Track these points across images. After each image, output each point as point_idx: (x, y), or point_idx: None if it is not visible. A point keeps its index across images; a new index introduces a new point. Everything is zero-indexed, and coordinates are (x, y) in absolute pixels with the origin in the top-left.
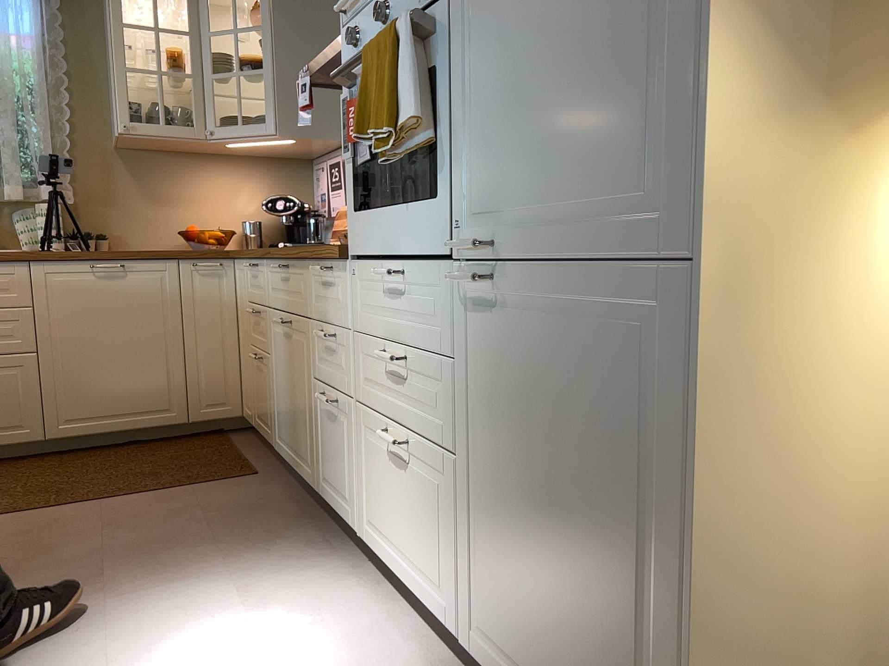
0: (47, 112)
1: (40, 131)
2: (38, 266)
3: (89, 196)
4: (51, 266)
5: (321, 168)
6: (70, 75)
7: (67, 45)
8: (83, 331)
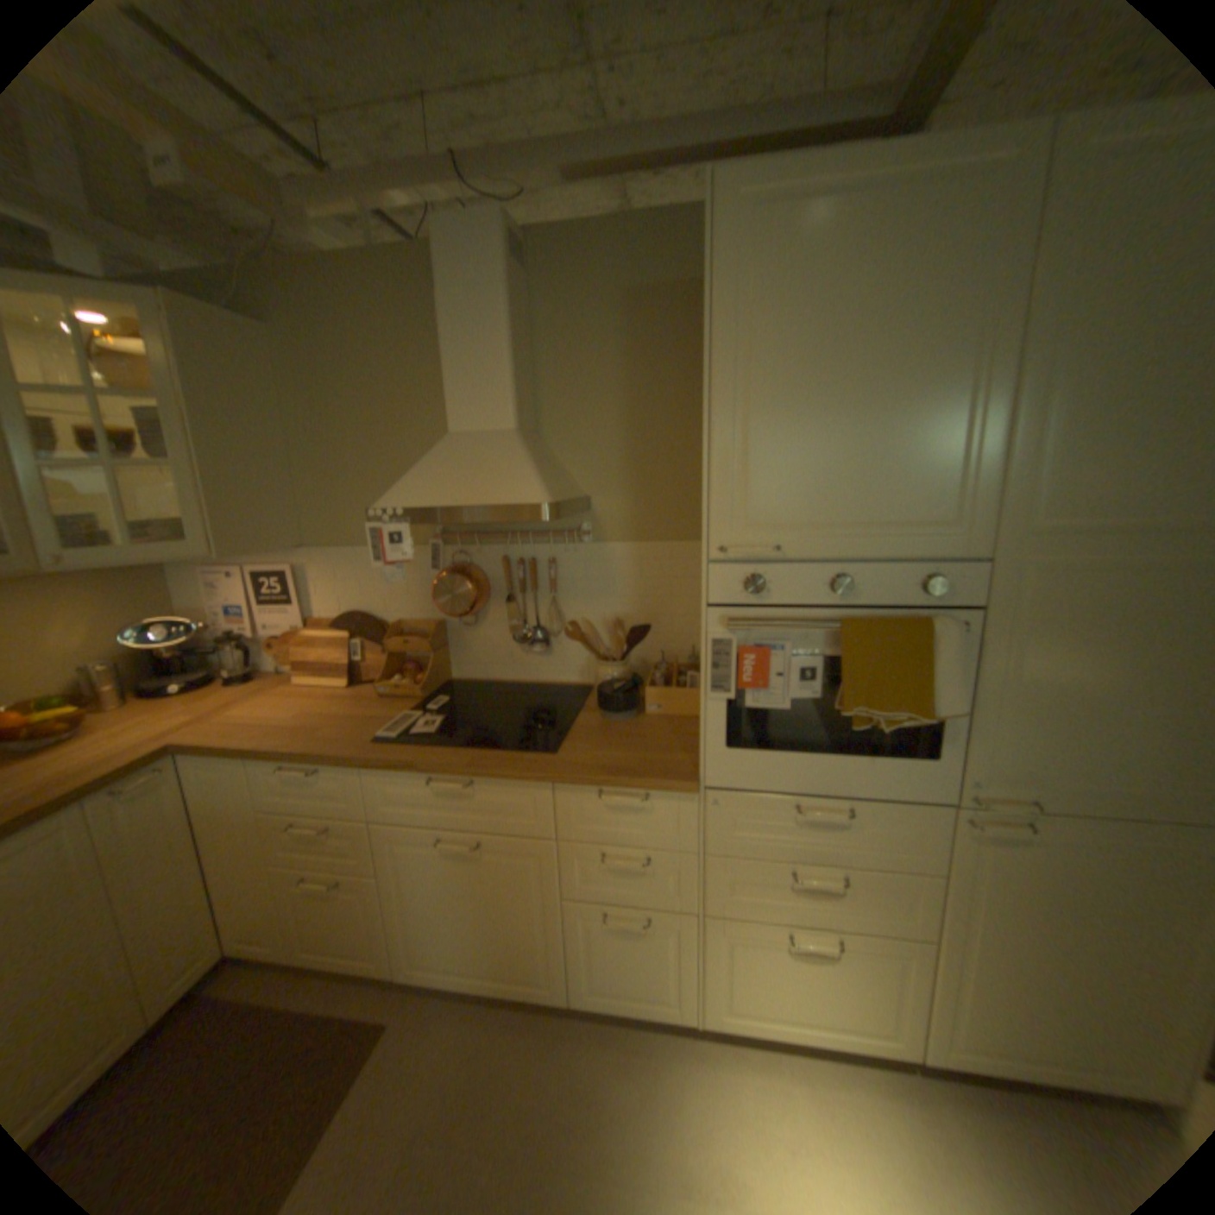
0: None
1: None
2: None
3: None
4: None
5: (224, 575)
6: None
7: None
8: None
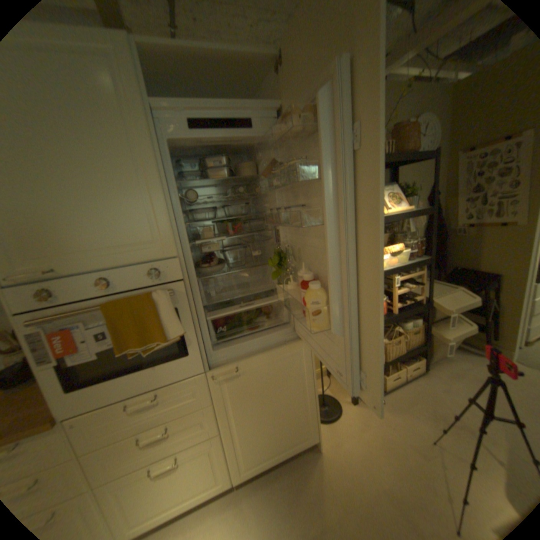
0: None
1: None
2: None
3: None
4: None
5: None
6: None
7: None
8: None
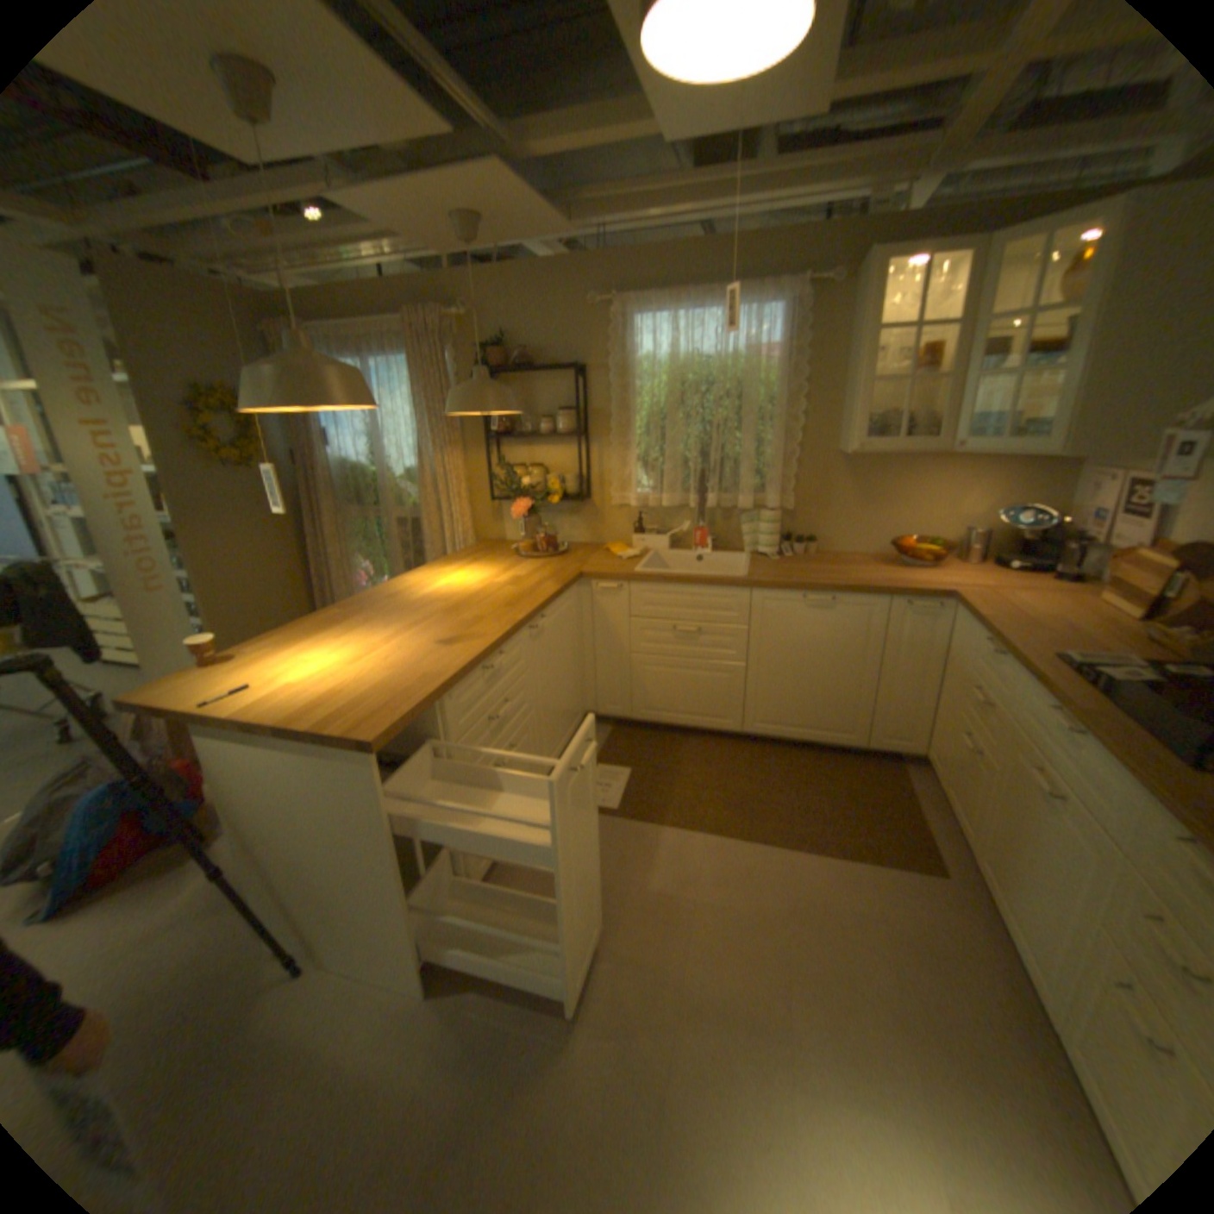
0: (783, 421)
1: (775, 443)
2: (758, 592)
3: (807, 499)
4: (769, 593)
5: (1111, 477)
6: (809, 378)
7: (811, 346)
8: (787, 653)
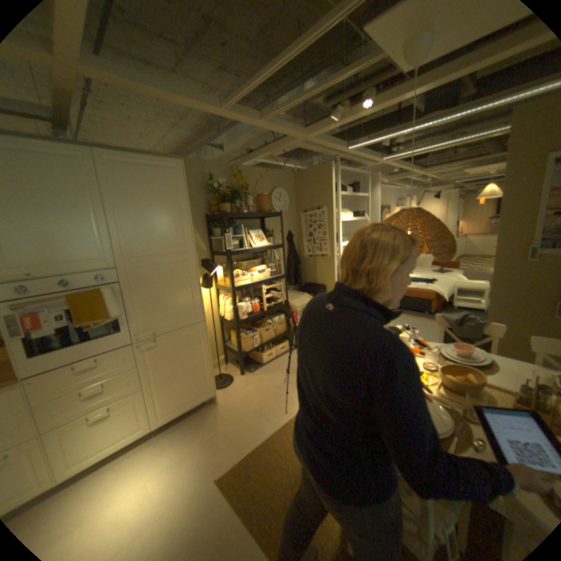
0: None
1: None
2: None
3: None
4: None
5: None
6: None
7: None
8: None
